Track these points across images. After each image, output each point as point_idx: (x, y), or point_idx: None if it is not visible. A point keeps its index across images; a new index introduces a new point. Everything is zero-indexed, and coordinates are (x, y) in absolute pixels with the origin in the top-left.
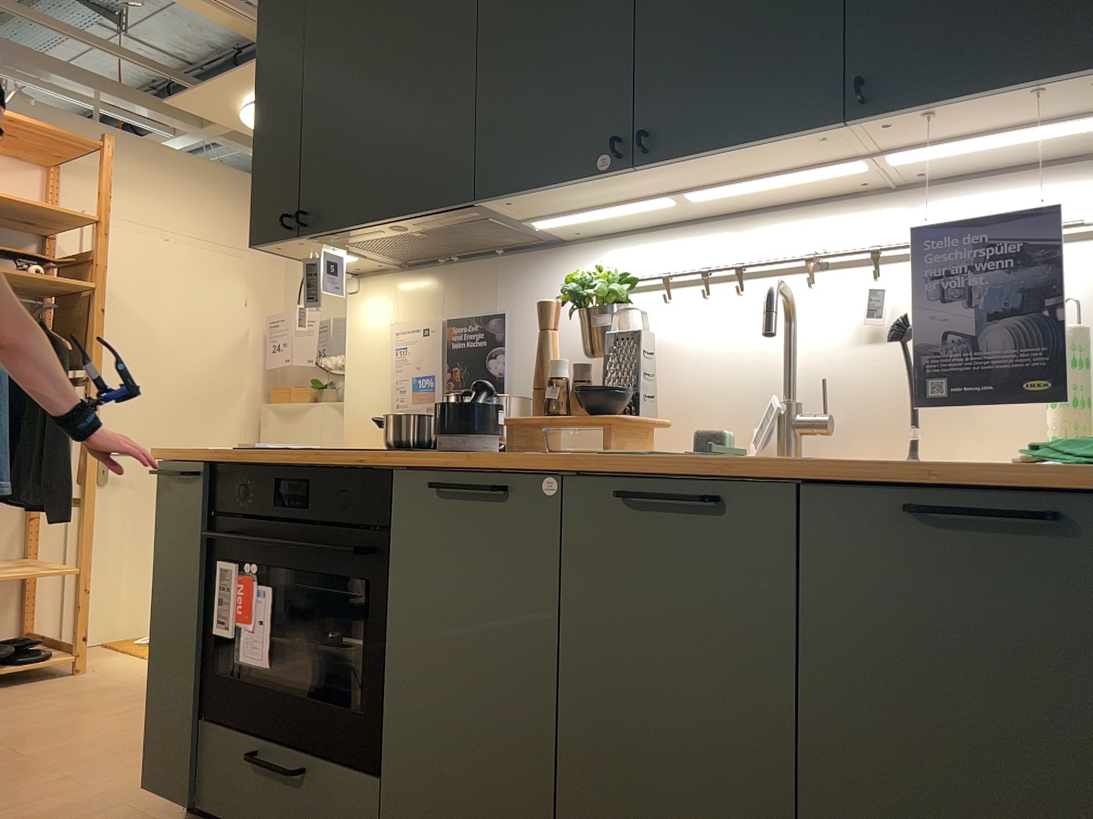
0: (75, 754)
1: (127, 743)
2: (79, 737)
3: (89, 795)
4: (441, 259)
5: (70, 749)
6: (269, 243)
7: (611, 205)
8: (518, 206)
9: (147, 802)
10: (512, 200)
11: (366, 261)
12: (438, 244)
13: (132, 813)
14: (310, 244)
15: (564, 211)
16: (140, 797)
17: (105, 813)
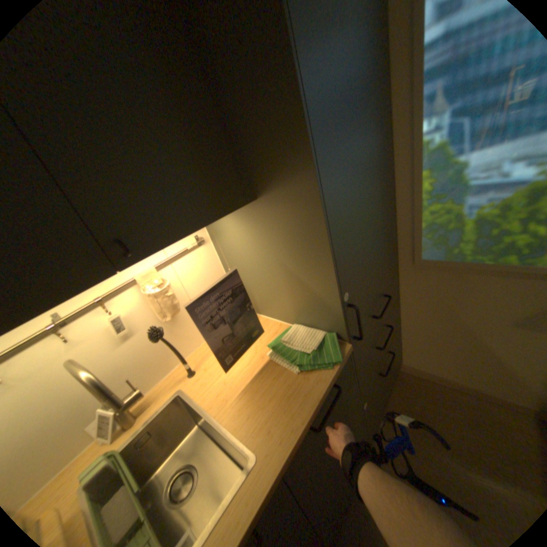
0: None
1: None
2: None
3: None
4: None
5: None
6: None
7: None
8: None
9: None
10: None
11: None
12: None
13: None
14: None
15: None
16: None
17: None
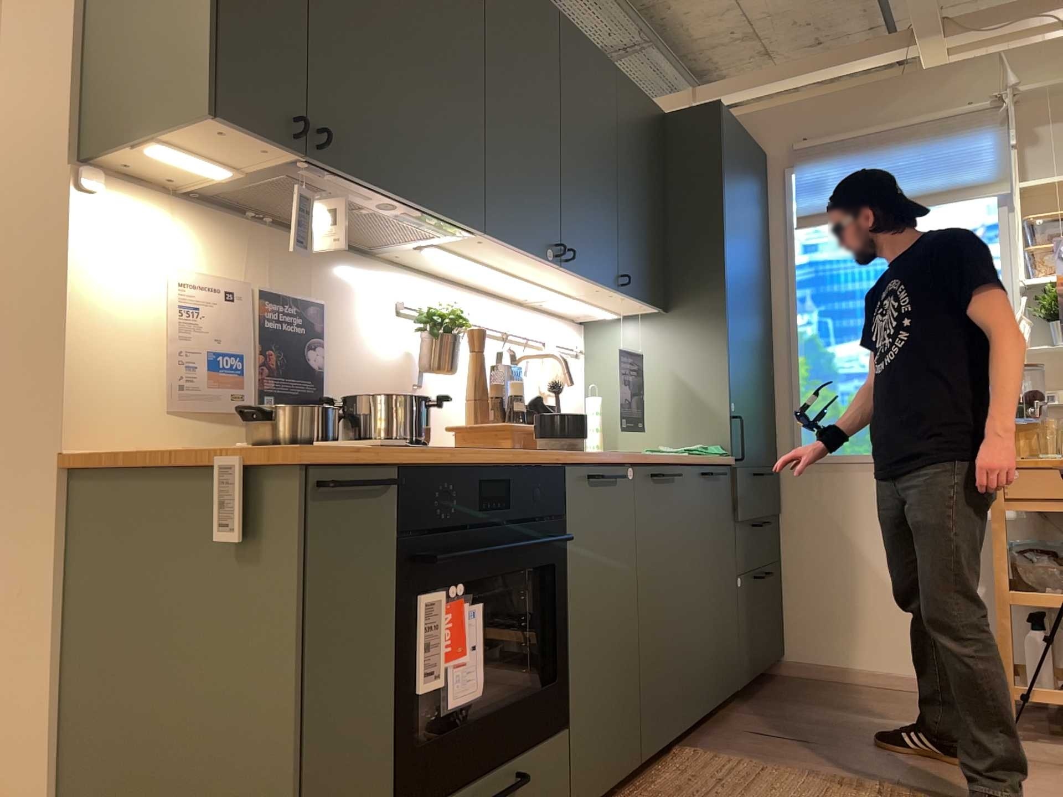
0: None
1: None
2: None
3: None
4: (255, 213)
5: None
6: (239, 126)
7: (486, 263)
8: (473, 242)
9: None
10: (486, 240)
11: (203, 177)
12: (254, 194)
13: None
14: (269, 155)
15: (462, 252)
16: None
17: None
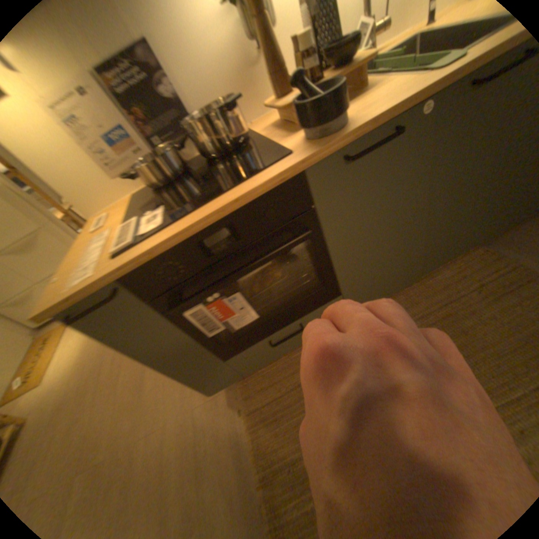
0: (121, 430)
1: (129, 402)
2: (103, 426)
3: (170, 425)
4: None
5: (114, 432)
6: None
7: None
8: None
9: (196, 398)
10: None
11: None
12: None
13: (203, 405)
14: None
15: None
16: (188, 400)
17: (194, 418)
